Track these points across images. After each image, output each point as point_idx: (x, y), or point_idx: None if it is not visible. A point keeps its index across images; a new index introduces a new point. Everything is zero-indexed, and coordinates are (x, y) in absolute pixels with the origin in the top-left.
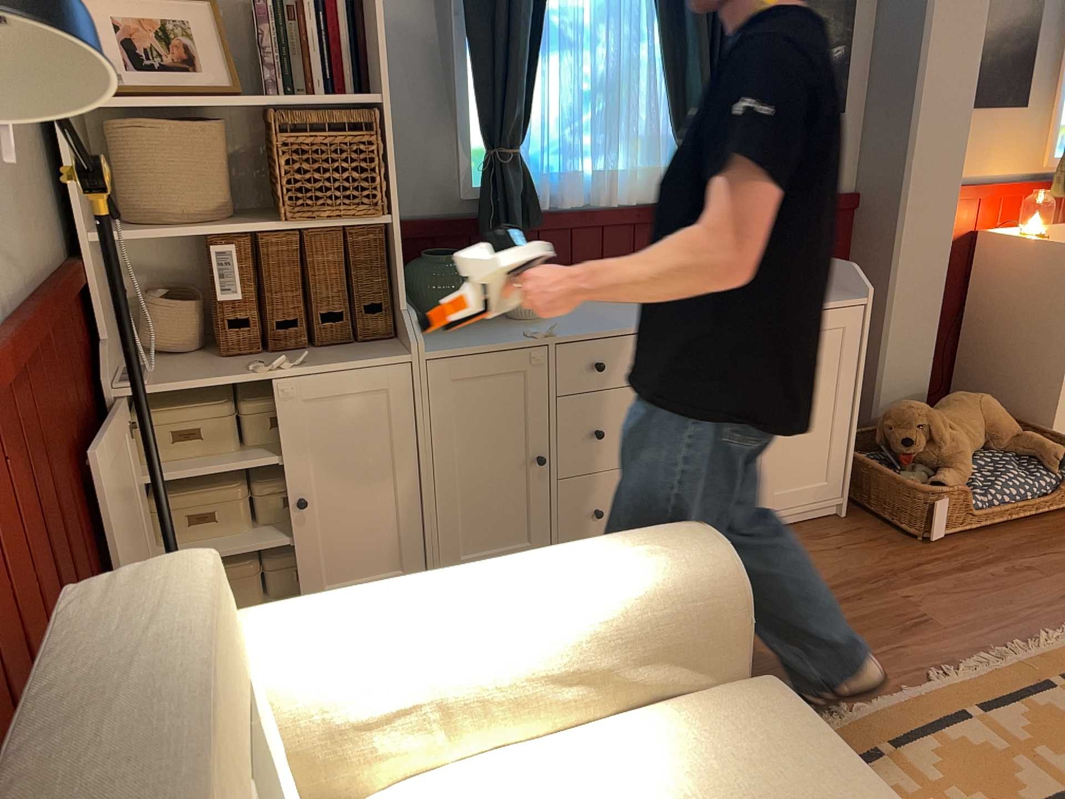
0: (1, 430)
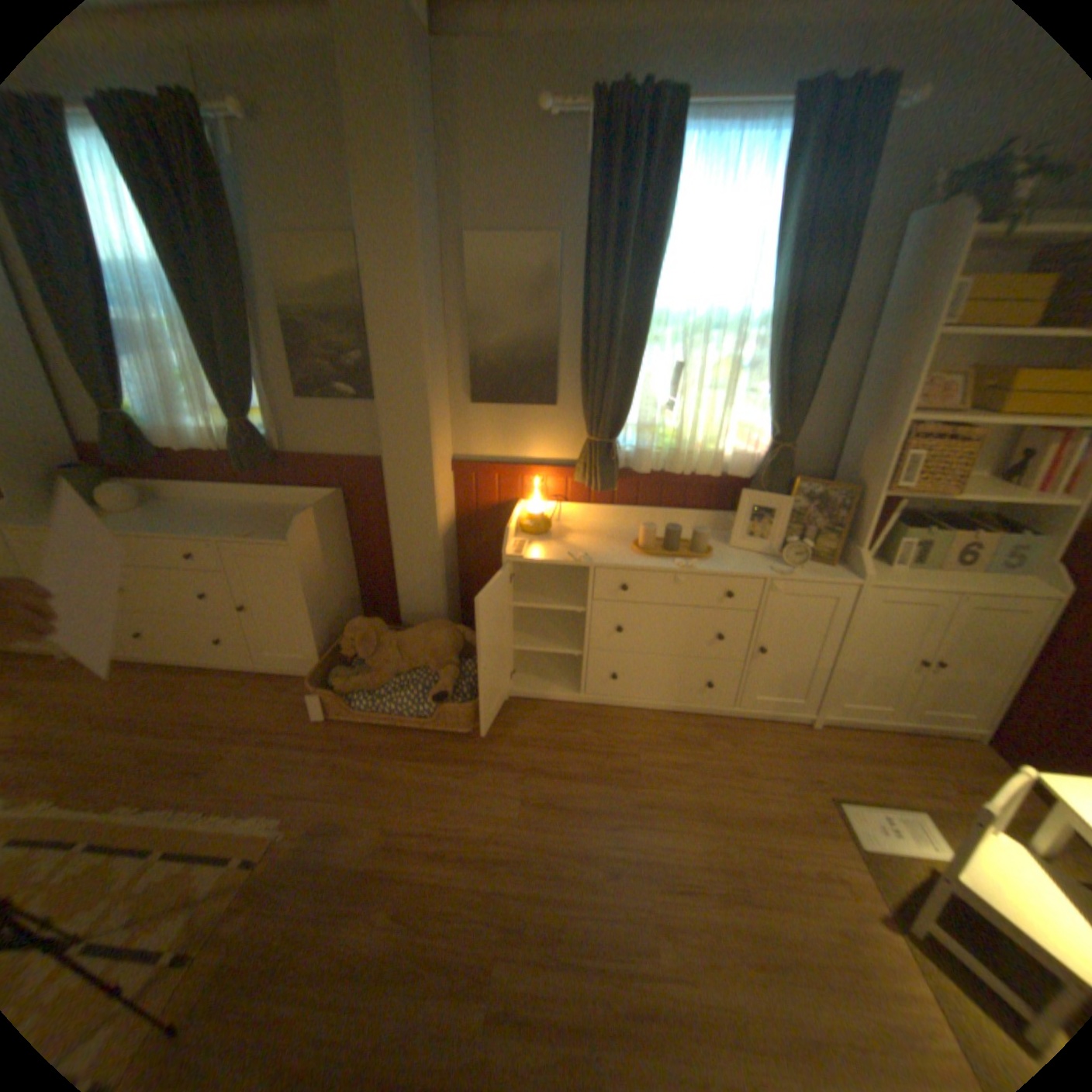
0: None
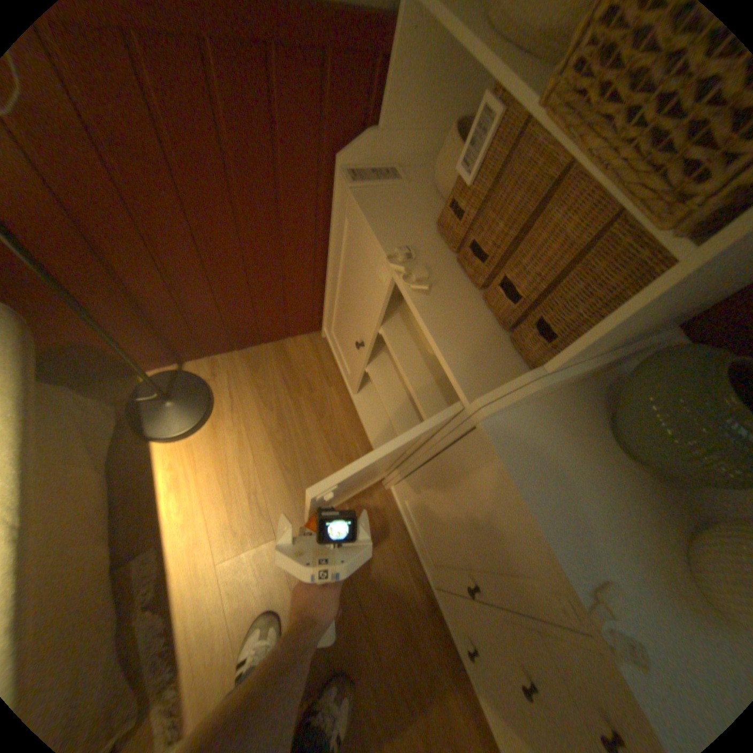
0: None
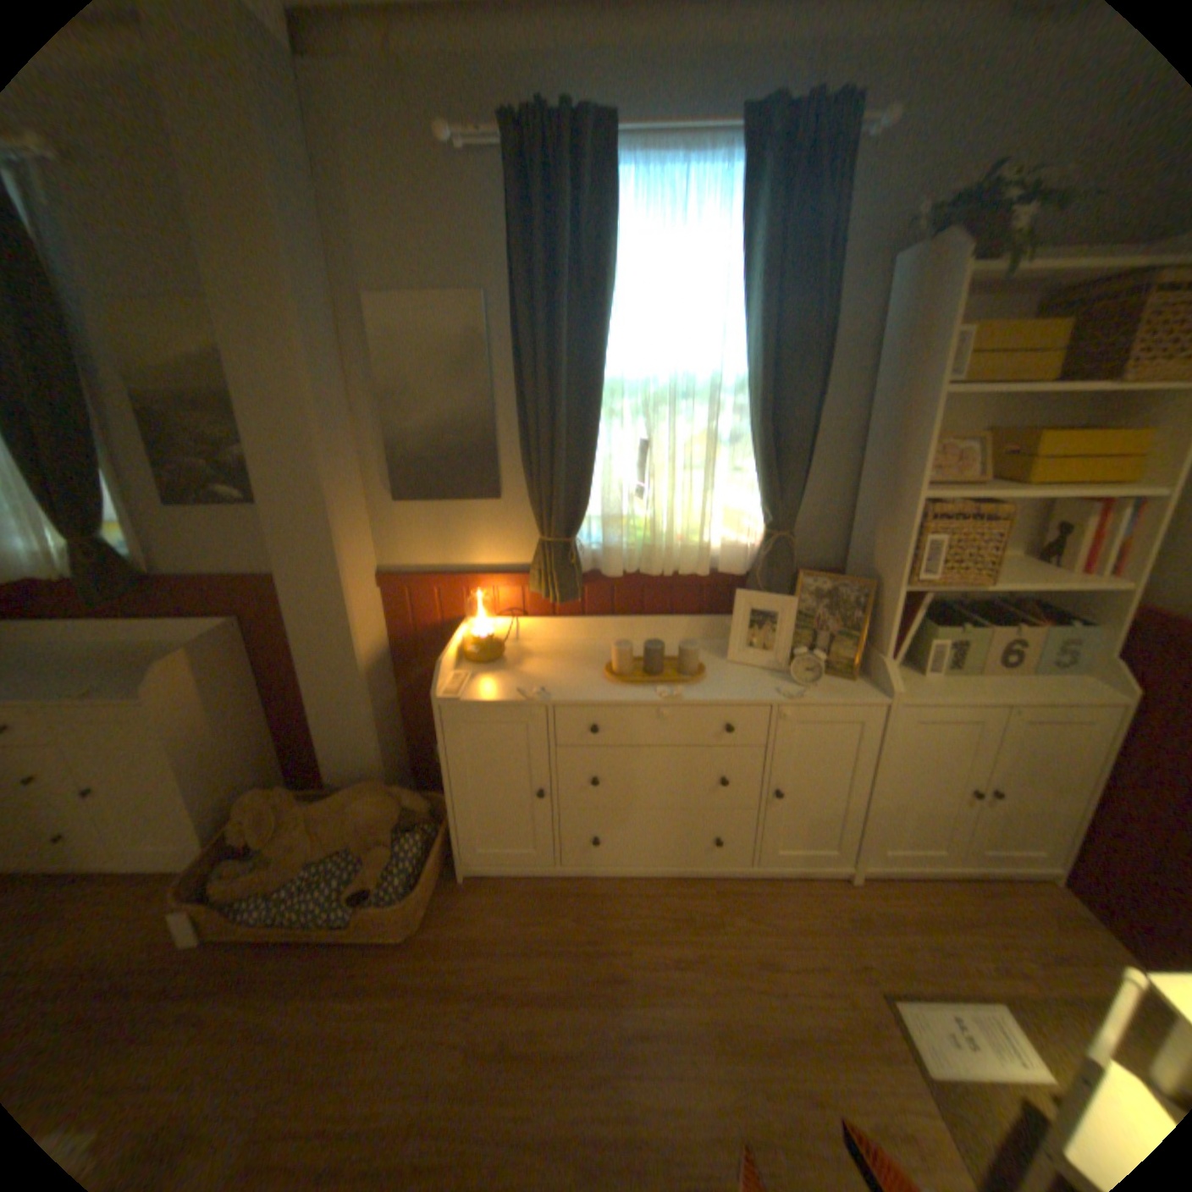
0: None
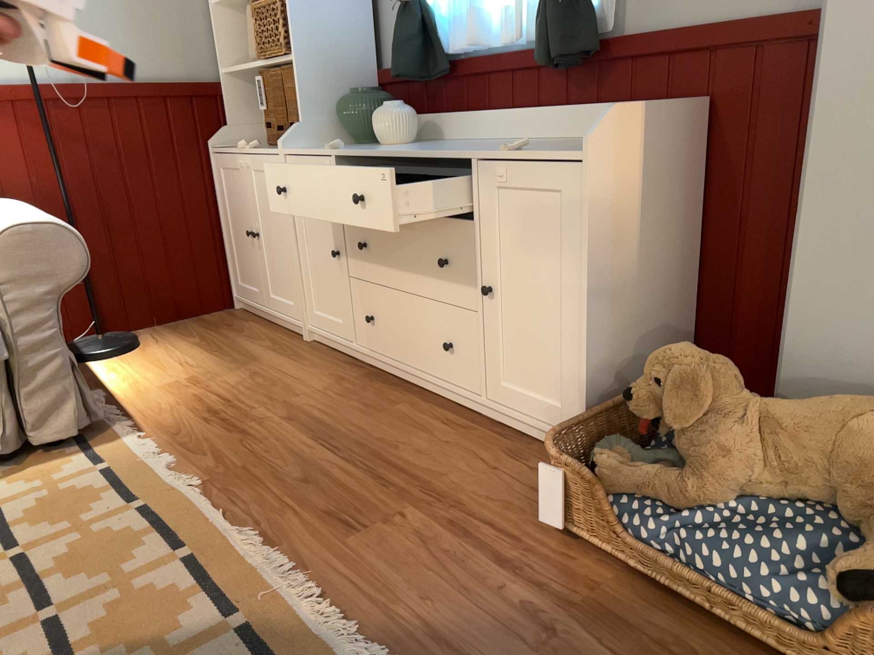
0: (38, 123)
